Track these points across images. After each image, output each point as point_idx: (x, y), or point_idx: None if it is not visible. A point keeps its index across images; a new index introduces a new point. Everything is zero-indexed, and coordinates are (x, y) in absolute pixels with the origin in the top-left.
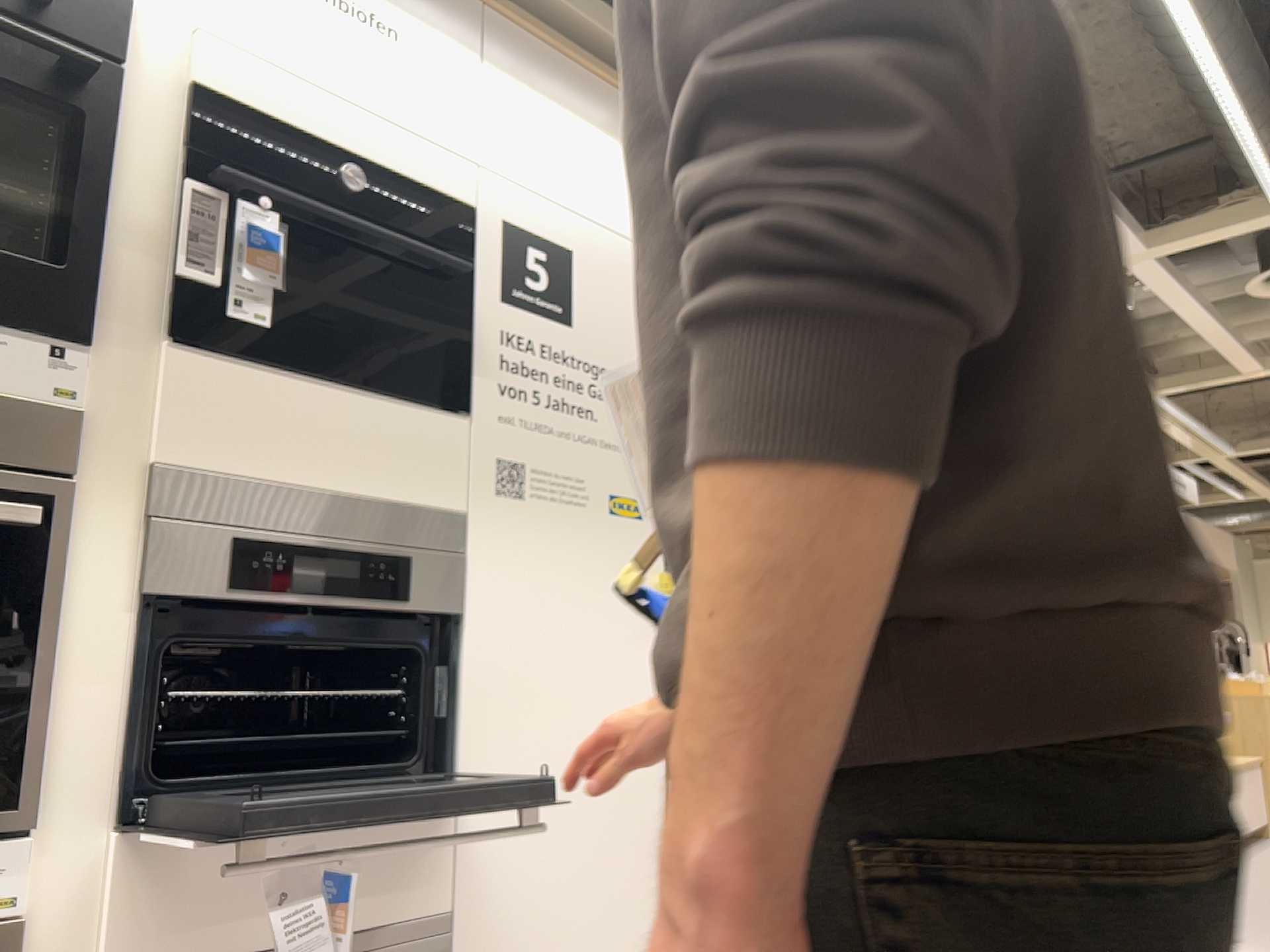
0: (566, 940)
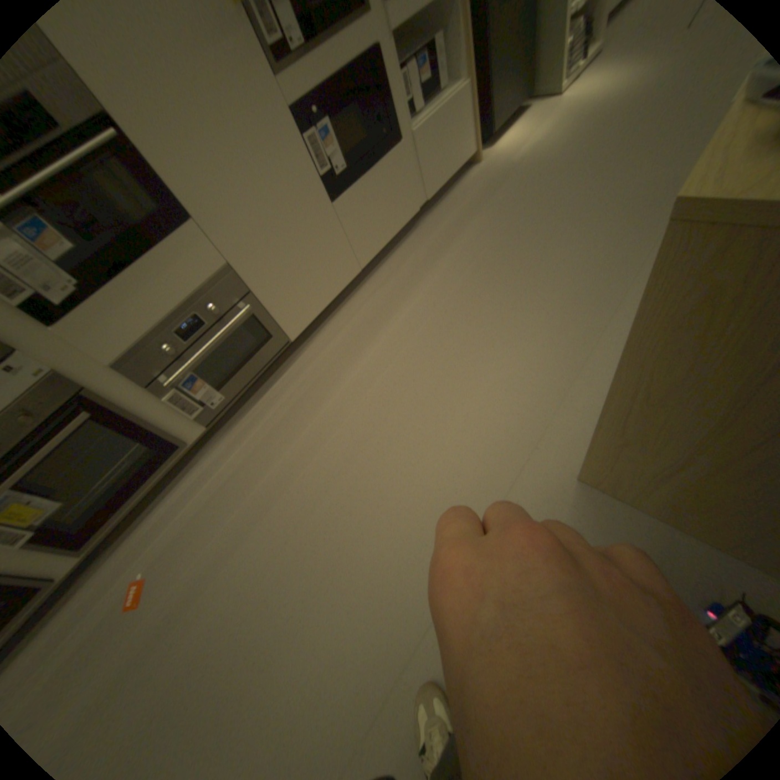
0: (286, 241)
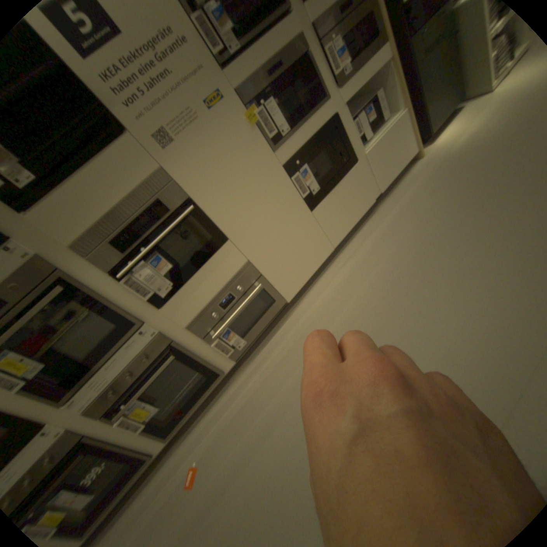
0: (283, 240)
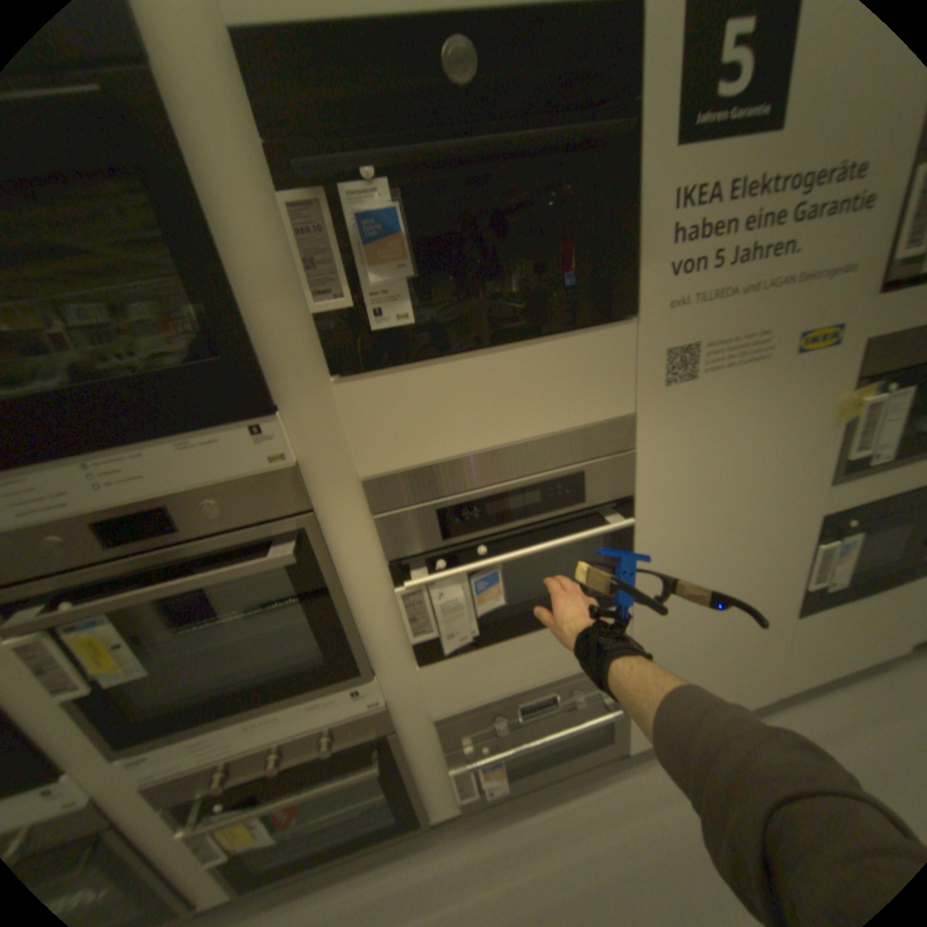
0: (714, 646)
